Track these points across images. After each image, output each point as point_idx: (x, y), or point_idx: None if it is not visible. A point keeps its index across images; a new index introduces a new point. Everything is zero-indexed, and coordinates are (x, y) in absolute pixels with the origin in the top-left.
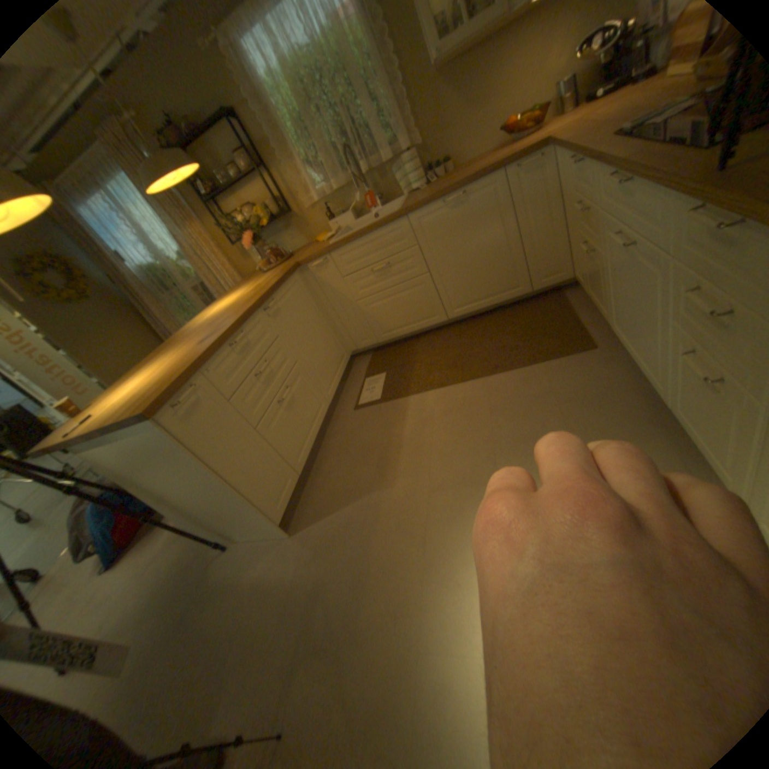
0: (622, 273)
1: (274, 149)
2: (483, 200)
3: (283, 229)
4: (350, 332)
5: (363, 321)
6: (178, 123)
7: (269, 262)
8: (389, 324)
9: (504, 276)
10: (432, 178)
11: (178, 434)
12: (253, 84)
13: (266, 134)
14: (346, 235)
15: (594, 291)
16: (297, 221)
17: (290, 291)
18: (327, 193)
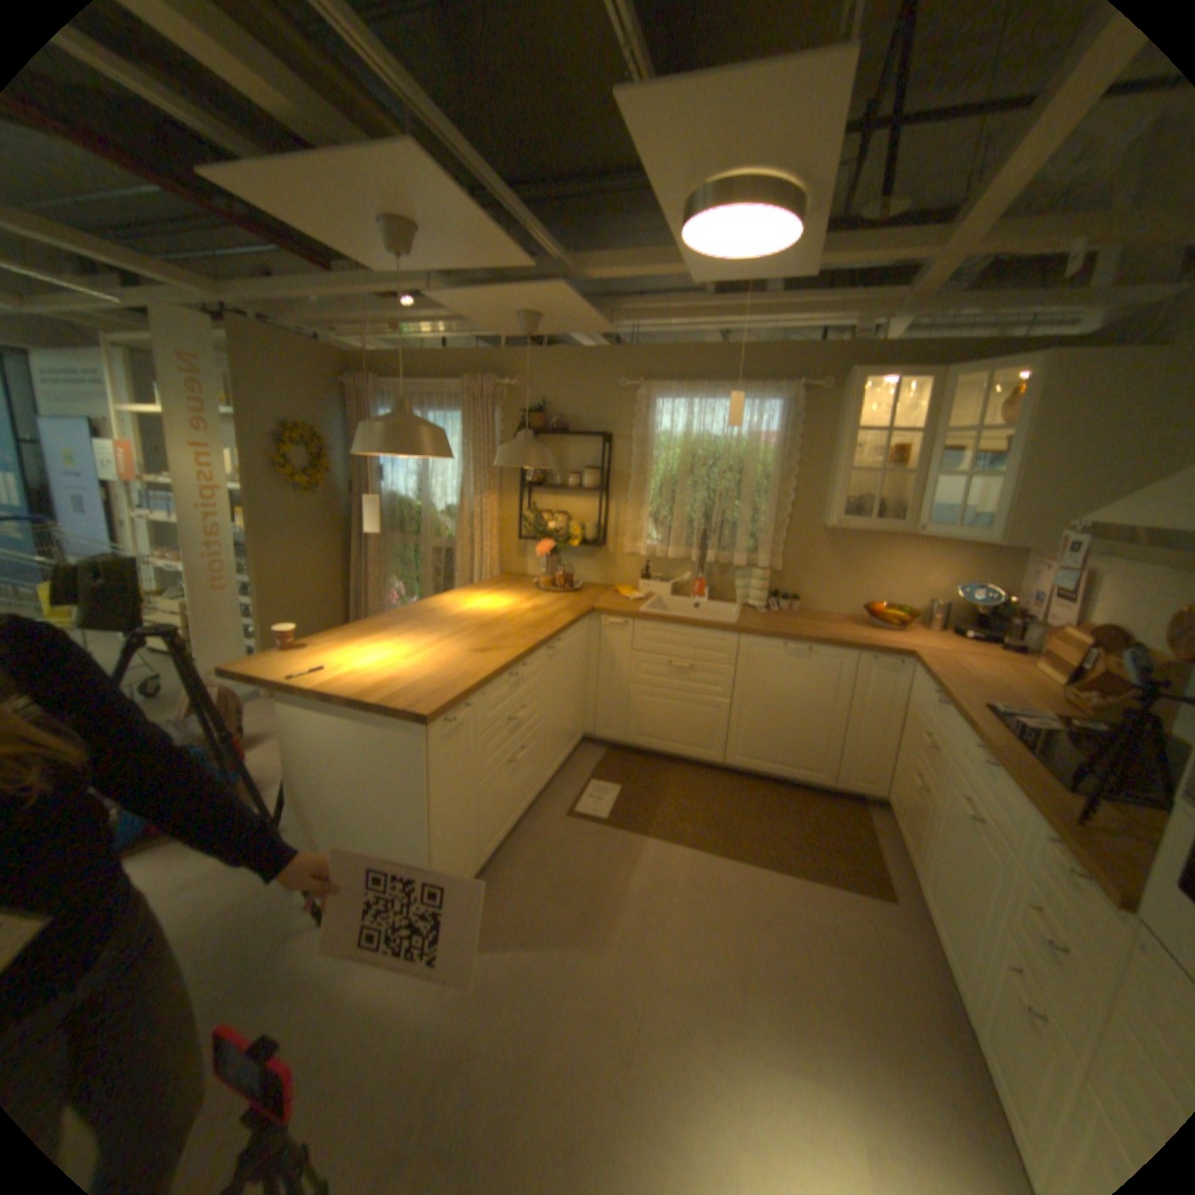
0: (955, 841)
1: (627, 488)
2: (824, 668)
3: (583, 556)
4: (597, 711)
5: (622, 708)
6: (549, 415)
7: (552, 583)
8: (649, 729)
9: (810, 754)
10: (772, 607)
11: (430, 756)
12: (646, 433)
13: (628, 473)
14: (661, 614)
15: (909, 834)
16: (604, 558)
17: (572, 637)
18: (654, 555)
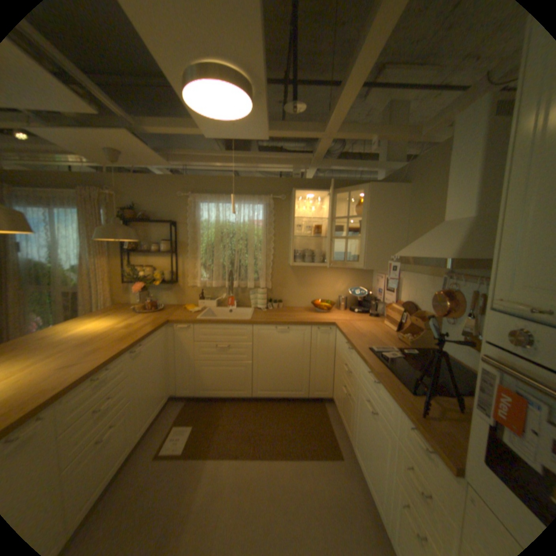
0: (365, 423)
1: (188, 250)
2: (296, 336)
3: (166, 289)
4: (177, 380)
5: (192, 376)
6: (138, 210)
7: (144, 306)
8: (209, 385)
9: (294, 382)
10: (270, 307)
11: None
12: (196, 220)
13: (188, 242)
14: (210, 318)
15: (344, 417)
16: (178, 289)
17: (154, 339)
18: (206, 285)
